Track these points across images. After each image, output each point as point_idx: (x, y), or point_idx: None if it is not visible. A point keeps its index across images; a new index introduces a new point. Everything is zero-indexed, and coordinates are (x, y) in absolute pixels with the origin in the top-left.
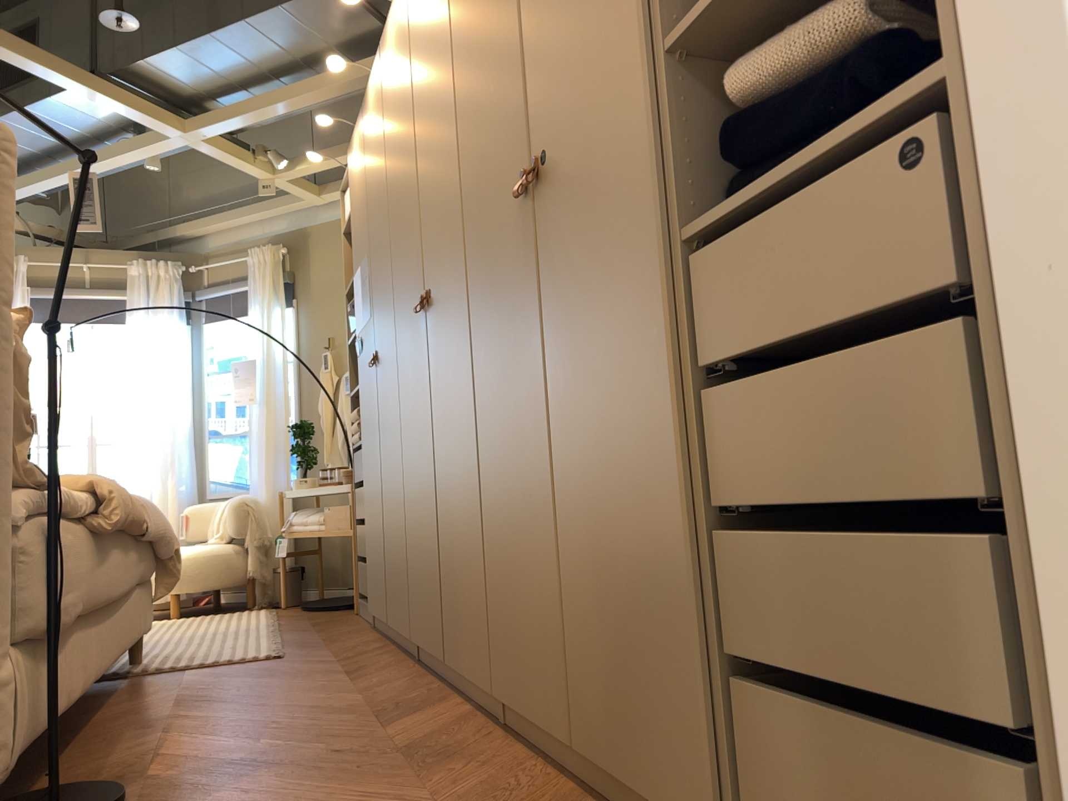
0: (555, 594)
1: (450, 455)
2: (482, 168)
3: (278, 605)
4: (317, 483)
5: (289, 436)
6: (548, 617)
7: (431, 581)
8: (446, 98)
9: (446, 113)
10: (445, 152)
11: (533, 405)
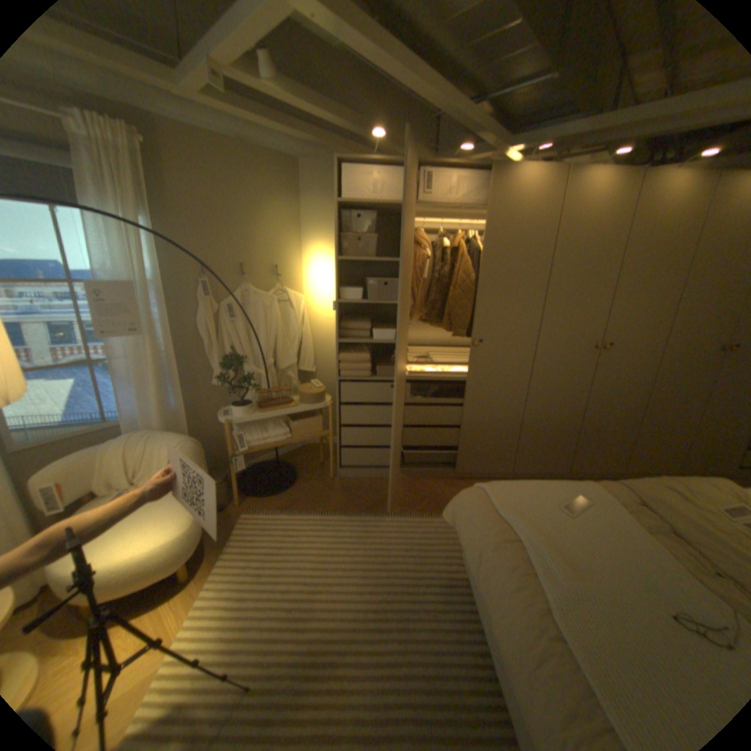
0: (687, 448)
1: (606, 409)
2: (694, 324)
3: (222, 513)
4: (253, 407)
5: (161, 364)
6: (680, 453)
7: (554, 453)
8: (670, 273)
9: (668, 281)
10: (657, 295)
11: (697, 405)
